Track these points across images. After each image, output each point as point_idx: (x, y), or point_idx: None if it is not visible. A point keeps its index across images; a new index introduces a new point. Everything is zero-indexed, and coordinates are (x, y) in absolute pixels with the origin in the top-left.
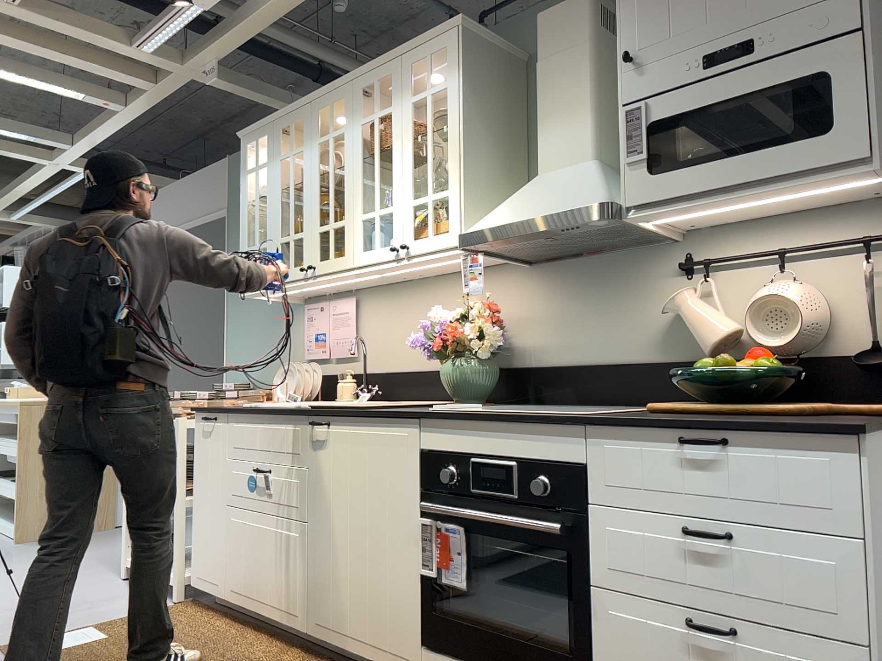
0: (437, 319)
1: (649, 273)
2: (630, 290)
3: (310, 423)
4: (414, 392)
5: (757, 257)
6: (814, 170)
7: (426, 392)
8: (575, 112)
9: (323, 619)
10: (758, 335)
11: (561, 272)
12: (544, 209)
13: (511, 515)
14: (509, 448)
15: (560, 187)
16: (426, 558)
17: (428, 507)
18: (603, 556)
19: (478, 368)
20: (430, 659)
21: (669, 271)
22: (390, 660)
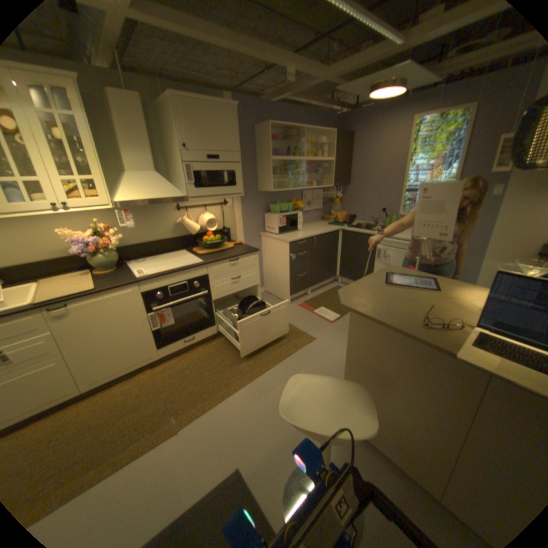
0: (66, 236)
1: (166, 210)
2: (160, 216)
3: (50, 311)
4: (37, 274)
5: (199, 207)
6: (233, 195)
7: (48, 272)
8: (143, 149)
9: (93, 381)
10: (205, 229)
11: (127, 209)
12: (159, 196)
13: (186, 297)
14: (182, 279)
15: (154, 185)
16: (155, 325)
17: (150, 310)
18: (214, 294)
19: (112, 255)
20: (161, 351)
21: (173, 210)
22: (142, 365)
